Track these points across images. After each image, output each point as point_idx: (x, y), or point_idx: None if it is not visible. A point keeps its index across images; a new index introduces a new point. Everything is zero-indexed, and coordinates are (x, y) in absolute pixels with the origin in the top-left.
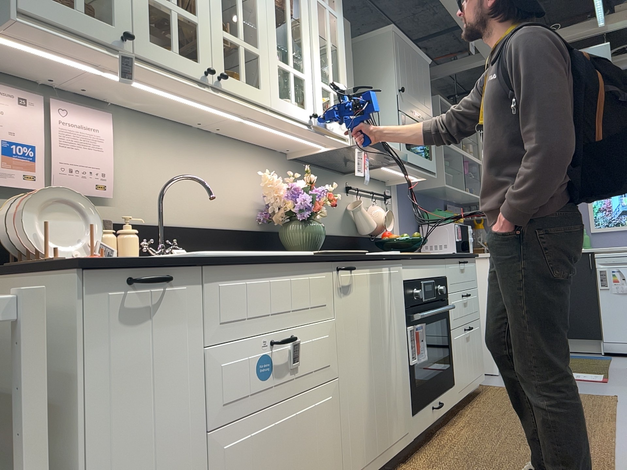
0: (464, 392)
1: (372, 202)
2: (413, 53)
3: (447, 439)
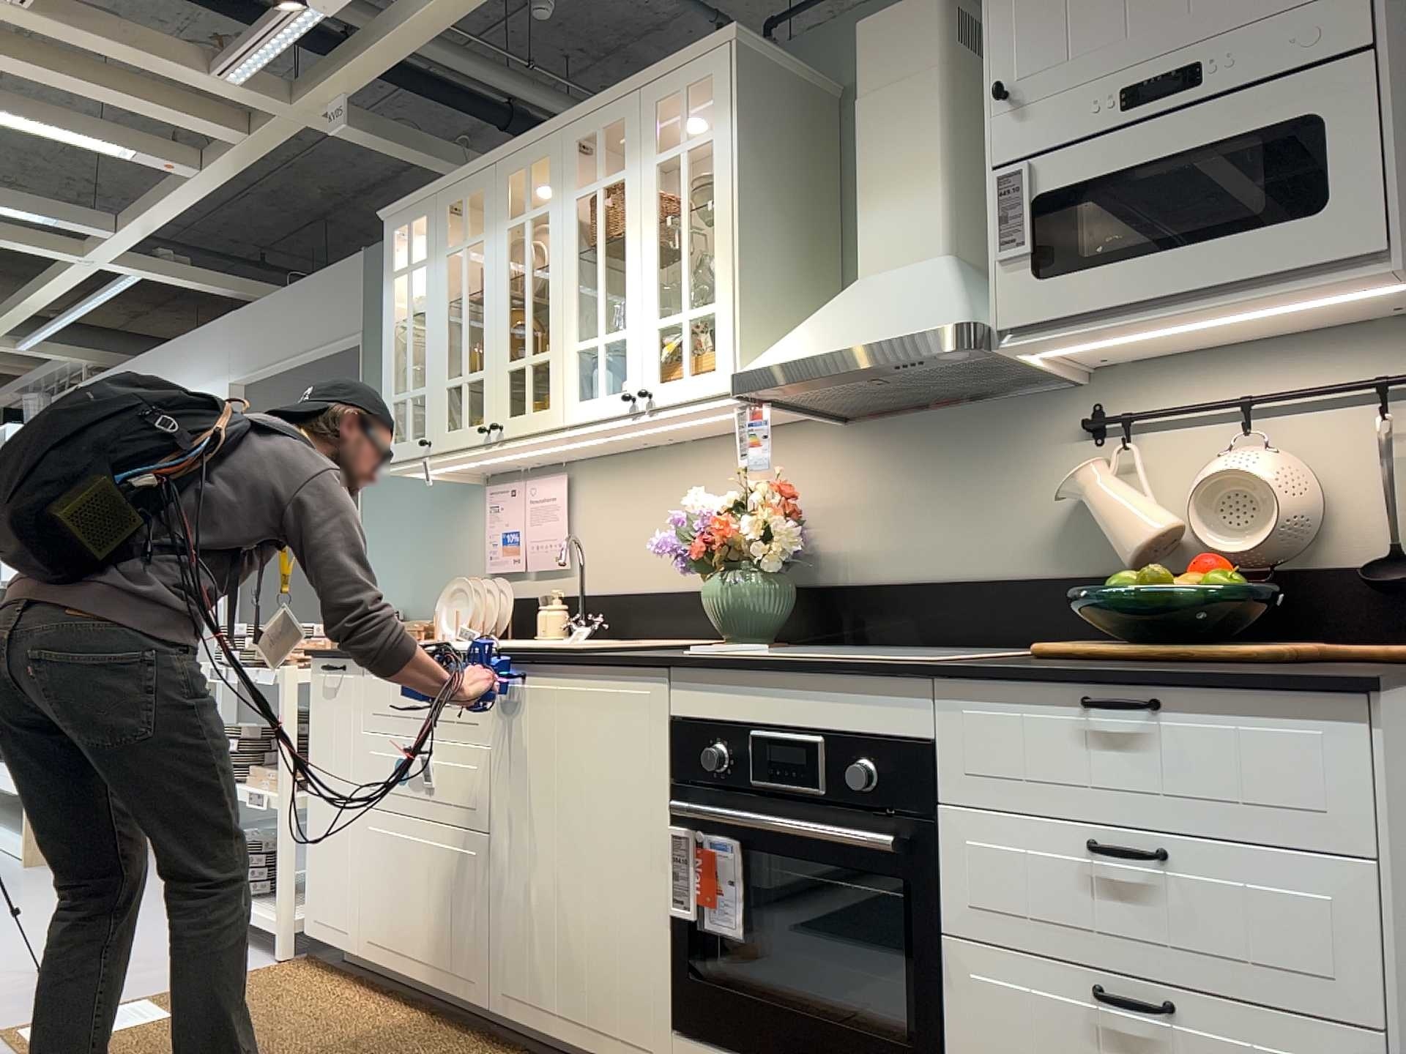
0: None
1: (1273, 431)
2: None
3: None
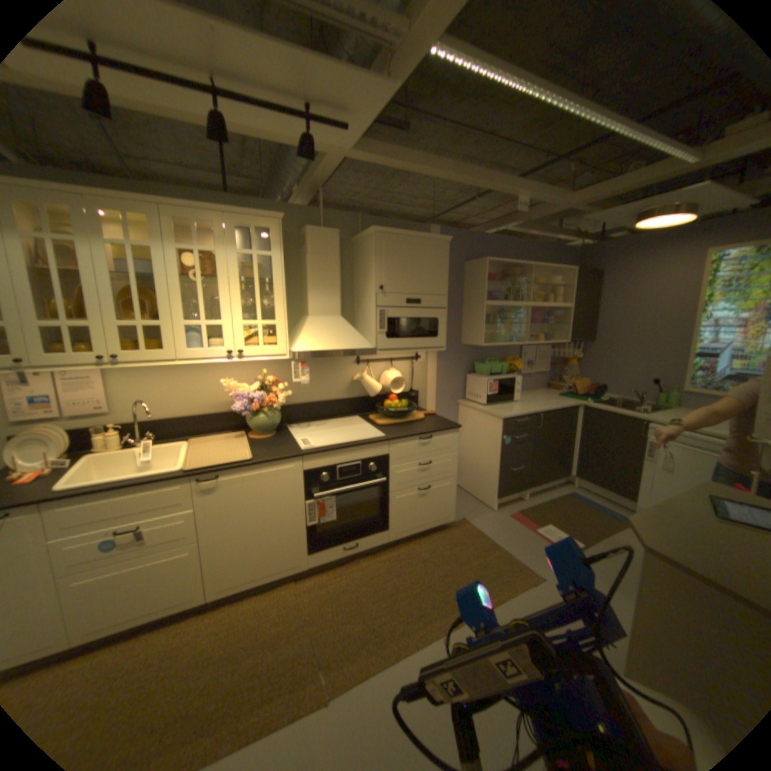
0: (406, 535)
1: (393, 366)
2: (415, 241)
3: (351, 572)
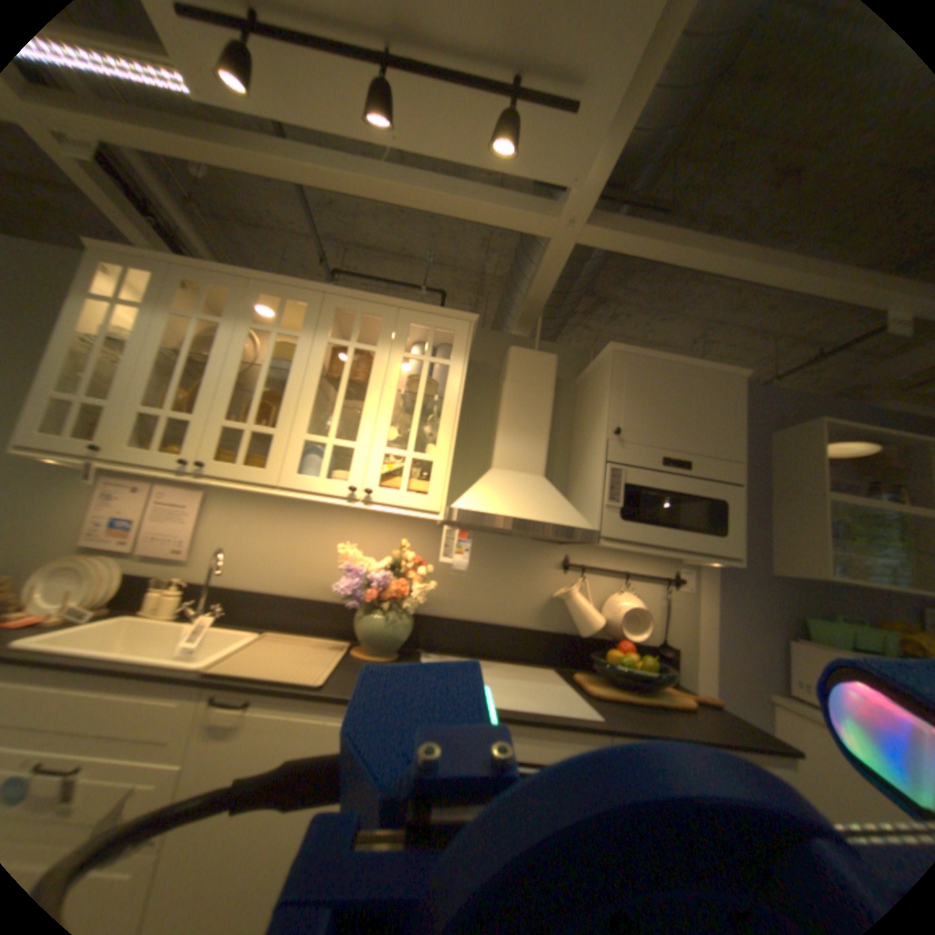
0: None
1: (629, 587)
2: (681, 369)
3: None
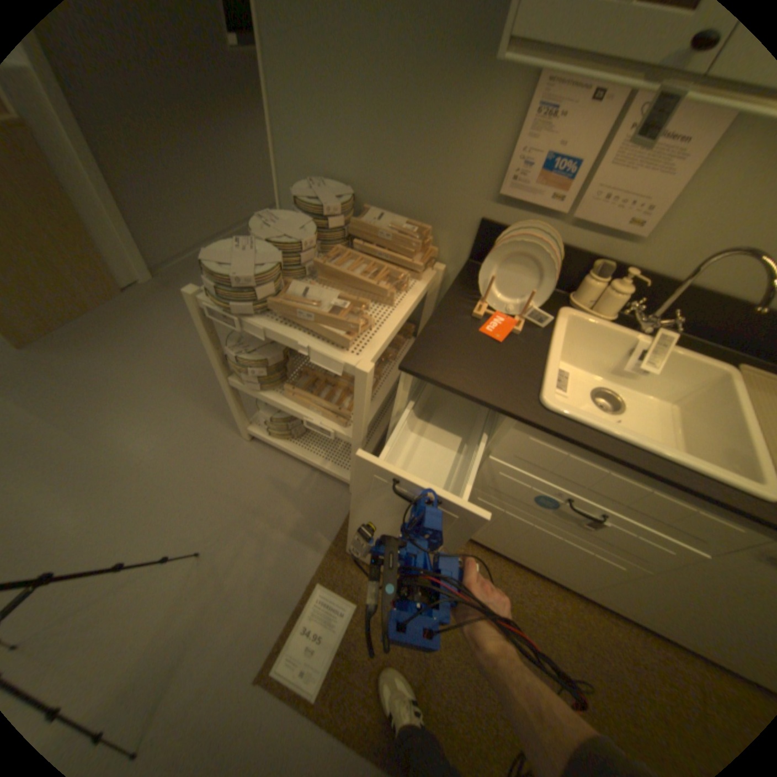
0: None
1: None
2: None
3: None
